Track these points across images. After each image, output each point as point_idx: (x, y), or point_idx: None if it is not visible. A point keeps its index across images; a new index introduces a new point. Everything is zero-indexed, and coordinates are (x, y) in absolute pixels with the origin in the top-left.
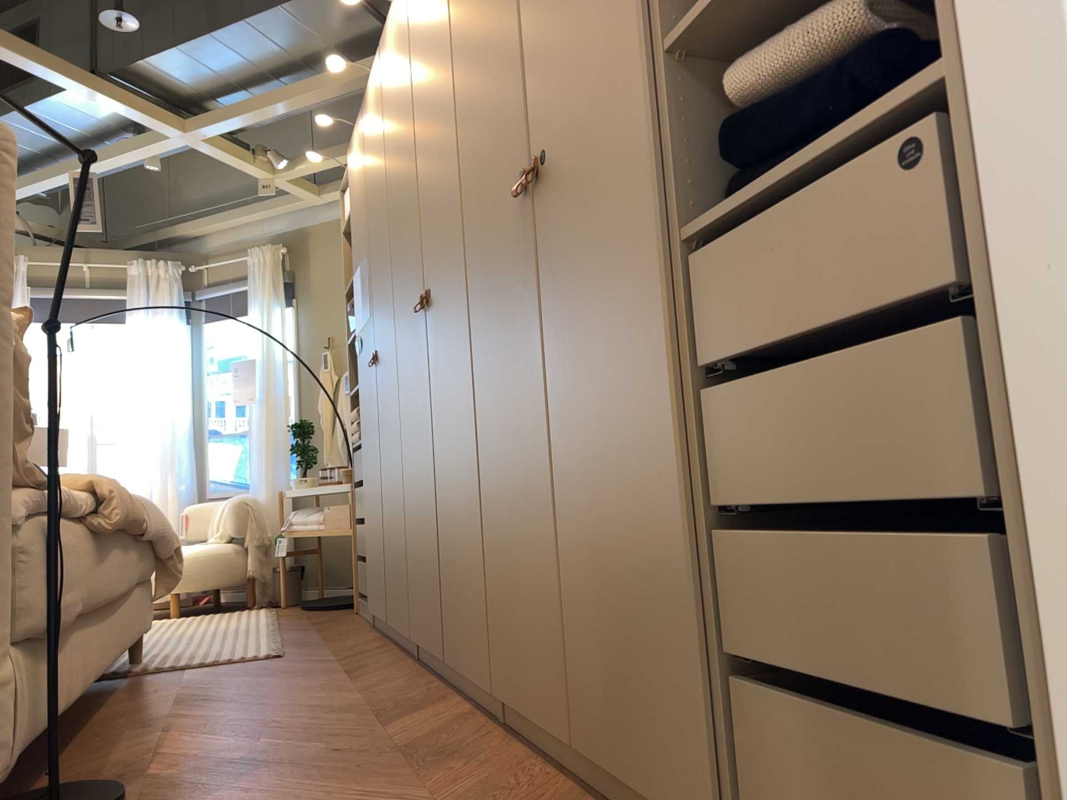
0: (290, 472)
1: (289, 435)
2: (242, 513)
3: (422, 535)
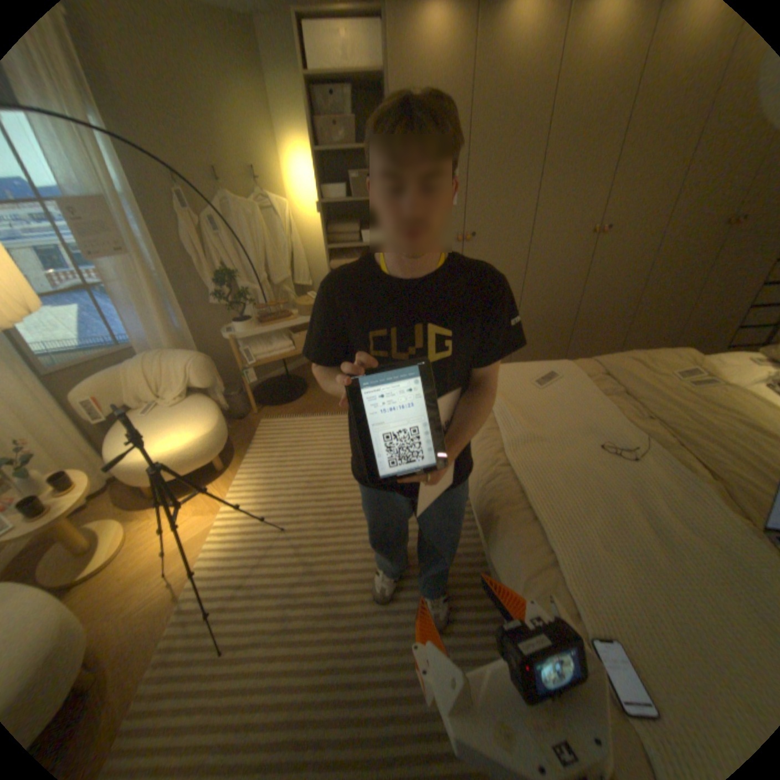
0: (170, 321)
1: (154, 285)
2: (207, 371)
3: (540, 331)
